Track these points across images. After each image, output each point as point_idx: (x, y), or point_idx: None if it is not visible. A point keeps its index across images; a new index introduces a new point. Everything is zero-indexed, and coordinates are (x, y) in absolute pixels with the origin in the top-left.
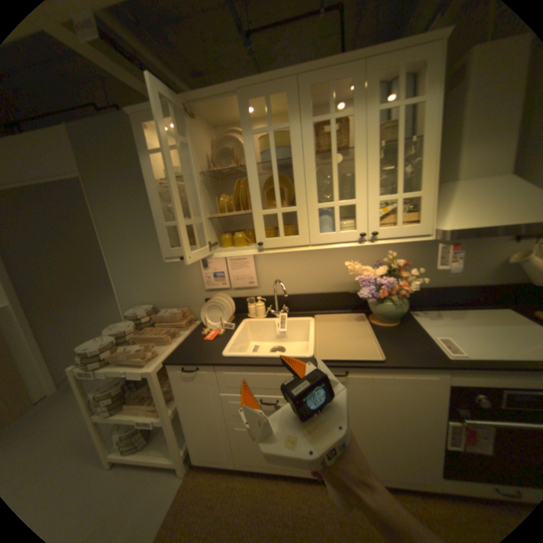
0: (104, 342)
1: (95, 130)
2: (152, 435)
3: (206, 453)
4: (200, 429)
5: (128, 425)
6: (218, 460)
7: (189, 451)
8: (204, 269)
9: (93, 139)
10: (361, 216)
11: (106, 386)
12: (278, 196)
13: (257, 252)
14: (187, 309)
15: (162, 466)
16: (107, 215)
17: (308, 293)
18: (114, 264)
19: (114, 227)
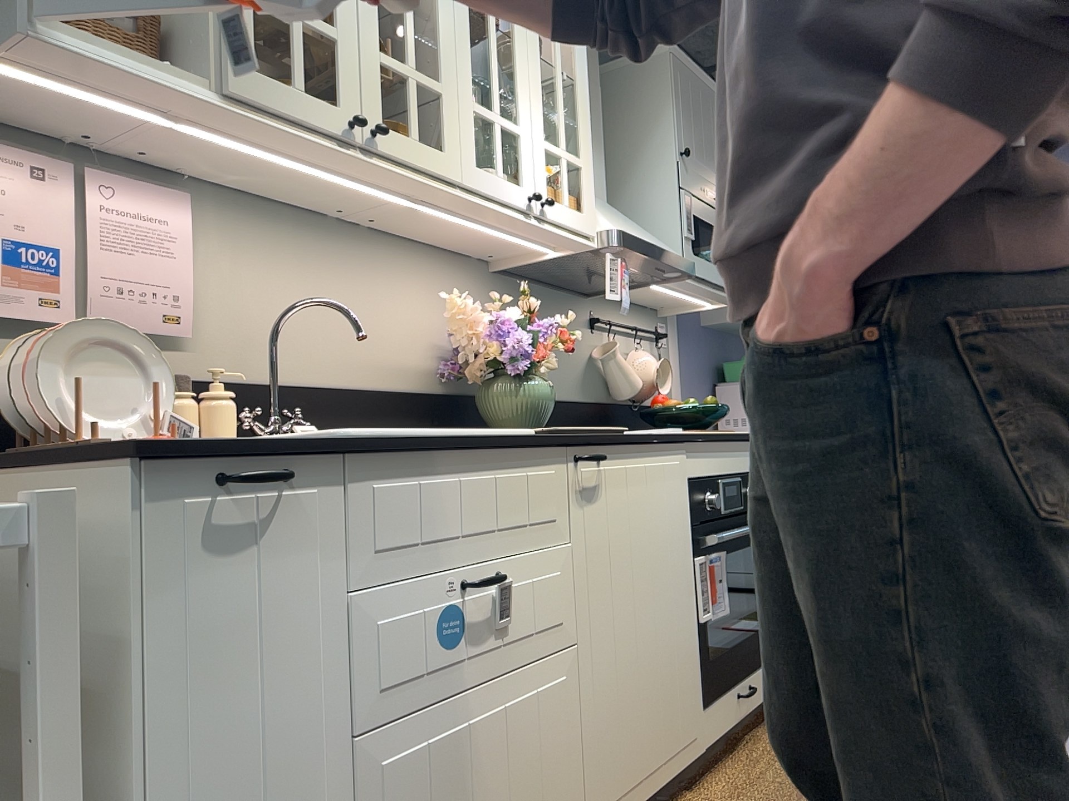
0: None
1: None
2: None
3: None
4: None
5: None
6: None
7: None
8: None
9: None
10: (527, 162)
11: None
12: (410, 39)
13: (357, 152)
14: None
15: None
16: None
17: (332, 385)
18: None
19: None
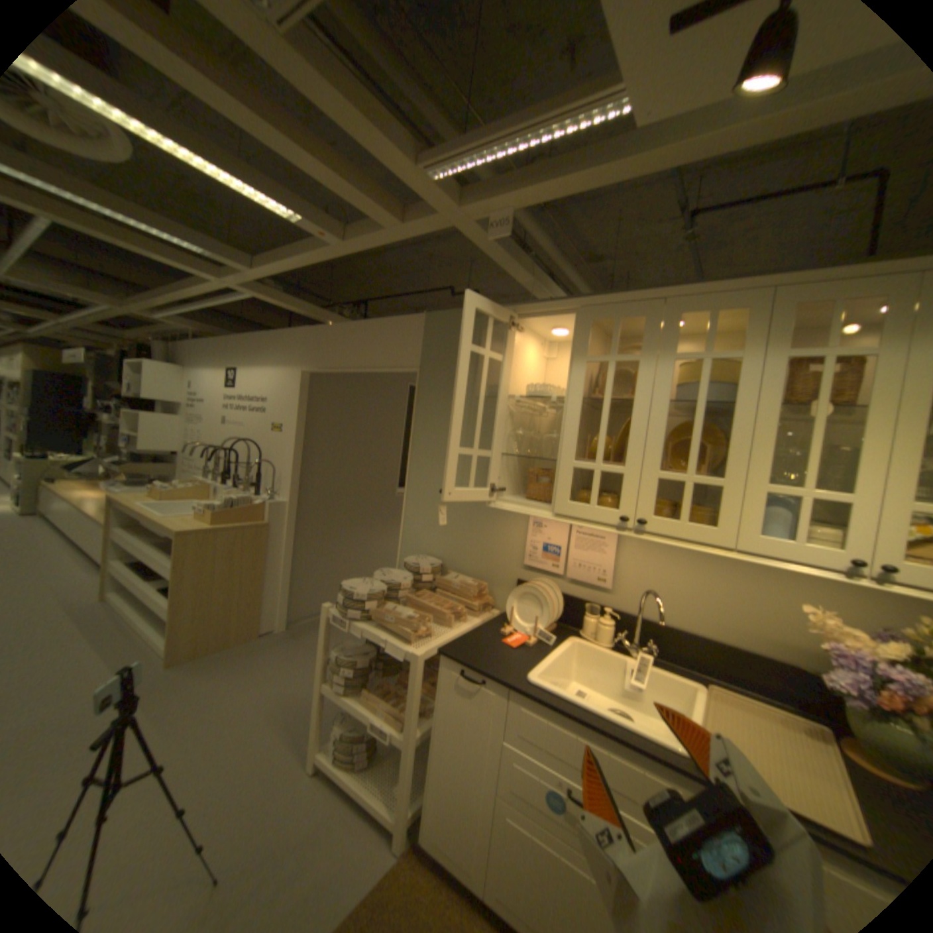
0: (373, 587)
1: (455, 324)
2: (376, 759)
3: (447, 836)
4: (453, 787)
5: (355, 723)
6: (461, 861)
7: (424, 816)
8: (530, 532)
9: (449, 333)
10: (861, 527)
11: (353, 650)
12: (693, 455)
13: (632, 532)
14: (486, 584)
15: (376, 817)
16: (430, 424)
17: (705, 636)
18: (414, 487)
19: (432, 441)
